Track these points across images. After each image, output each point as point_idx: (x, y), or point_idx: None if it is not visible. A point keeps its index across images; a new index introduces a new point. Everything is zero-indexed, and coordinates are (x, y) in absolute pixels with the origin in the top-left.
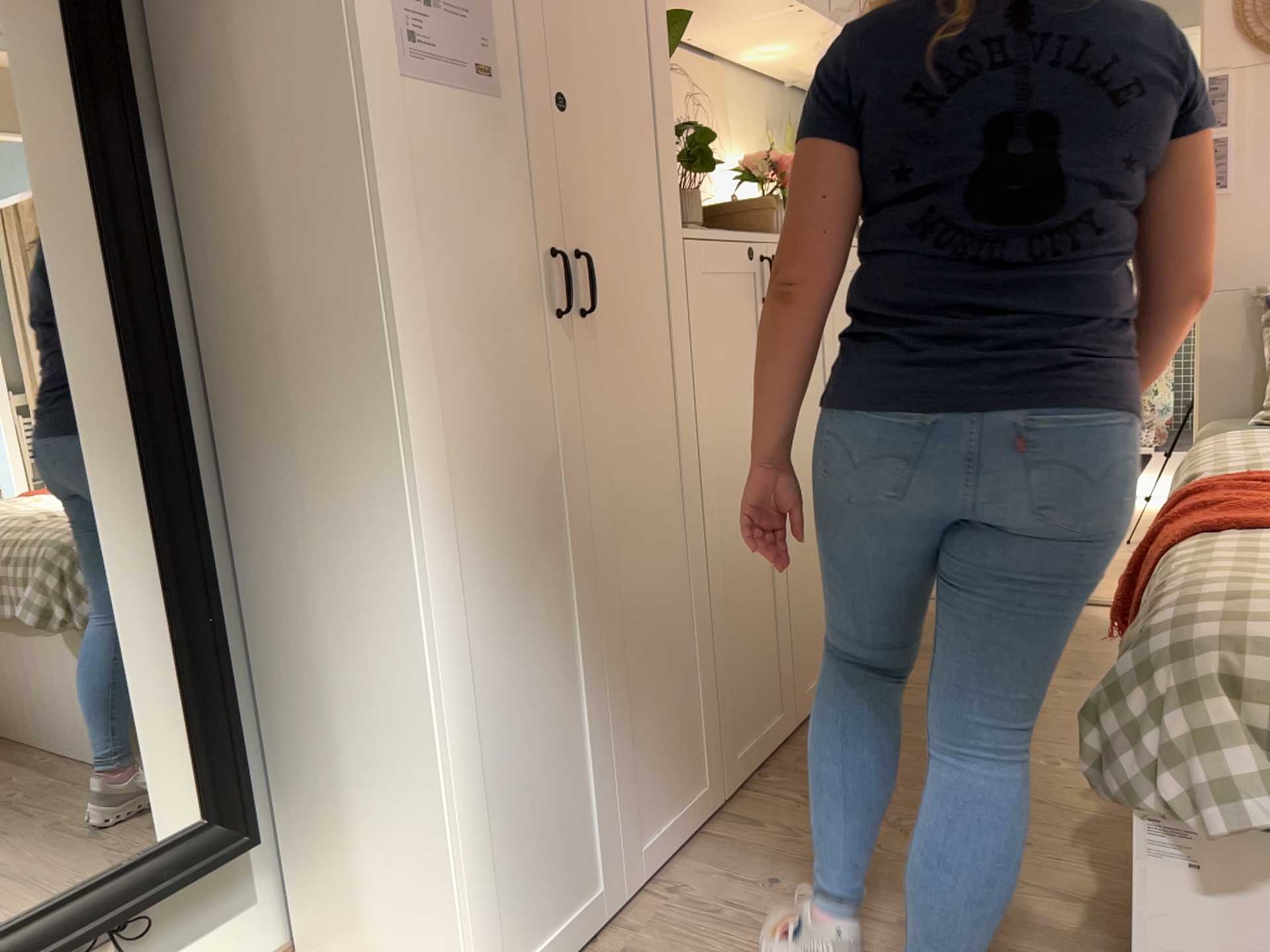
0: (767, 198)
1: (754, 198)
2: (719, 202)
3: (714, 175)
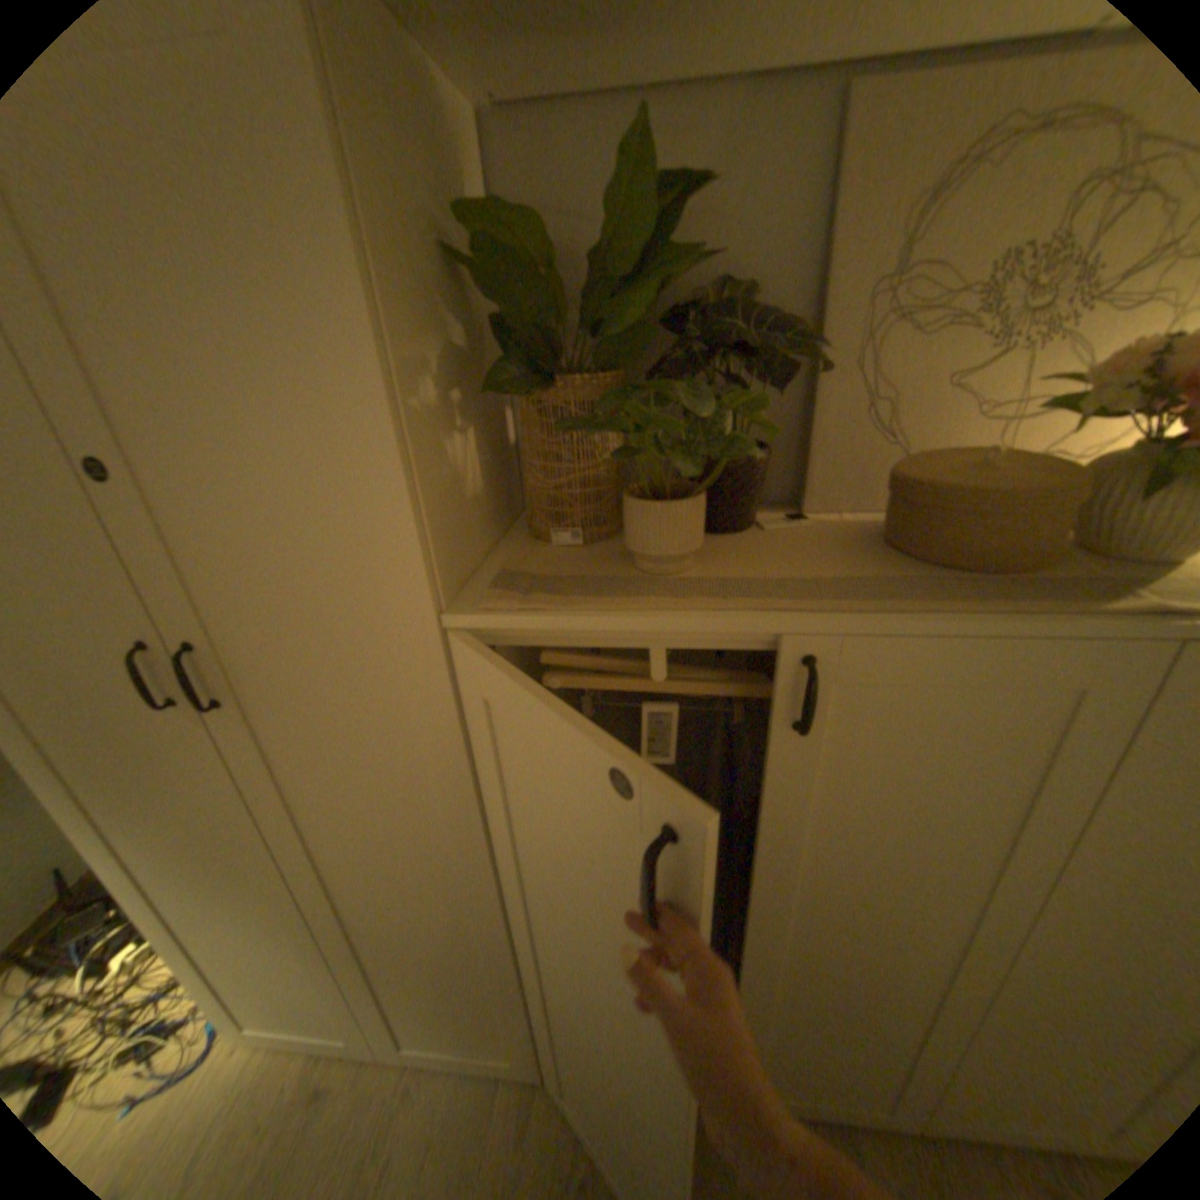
0: (1016, 489)
1: (975, 484)
2: (909, 470)
3: (1050, 373)
